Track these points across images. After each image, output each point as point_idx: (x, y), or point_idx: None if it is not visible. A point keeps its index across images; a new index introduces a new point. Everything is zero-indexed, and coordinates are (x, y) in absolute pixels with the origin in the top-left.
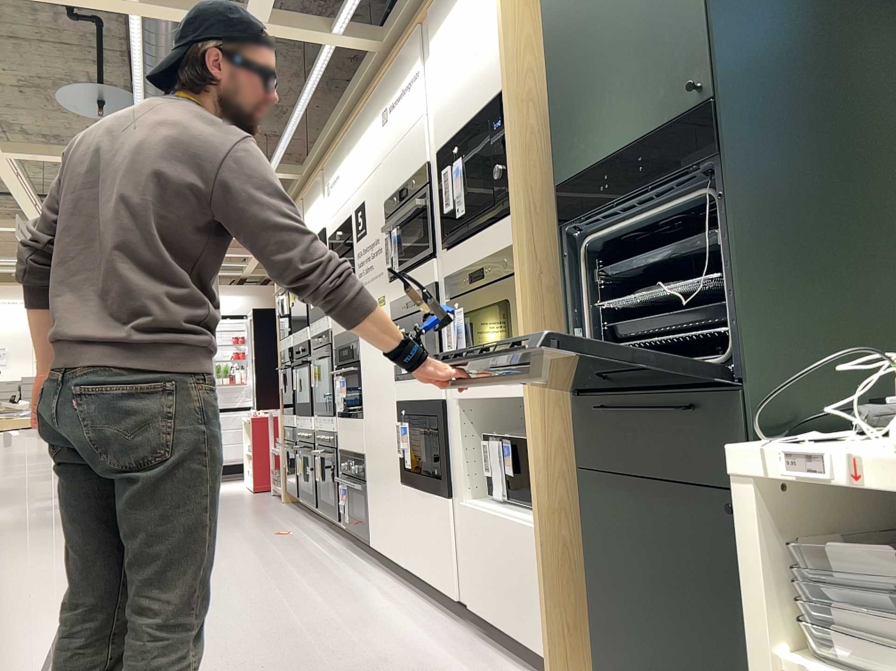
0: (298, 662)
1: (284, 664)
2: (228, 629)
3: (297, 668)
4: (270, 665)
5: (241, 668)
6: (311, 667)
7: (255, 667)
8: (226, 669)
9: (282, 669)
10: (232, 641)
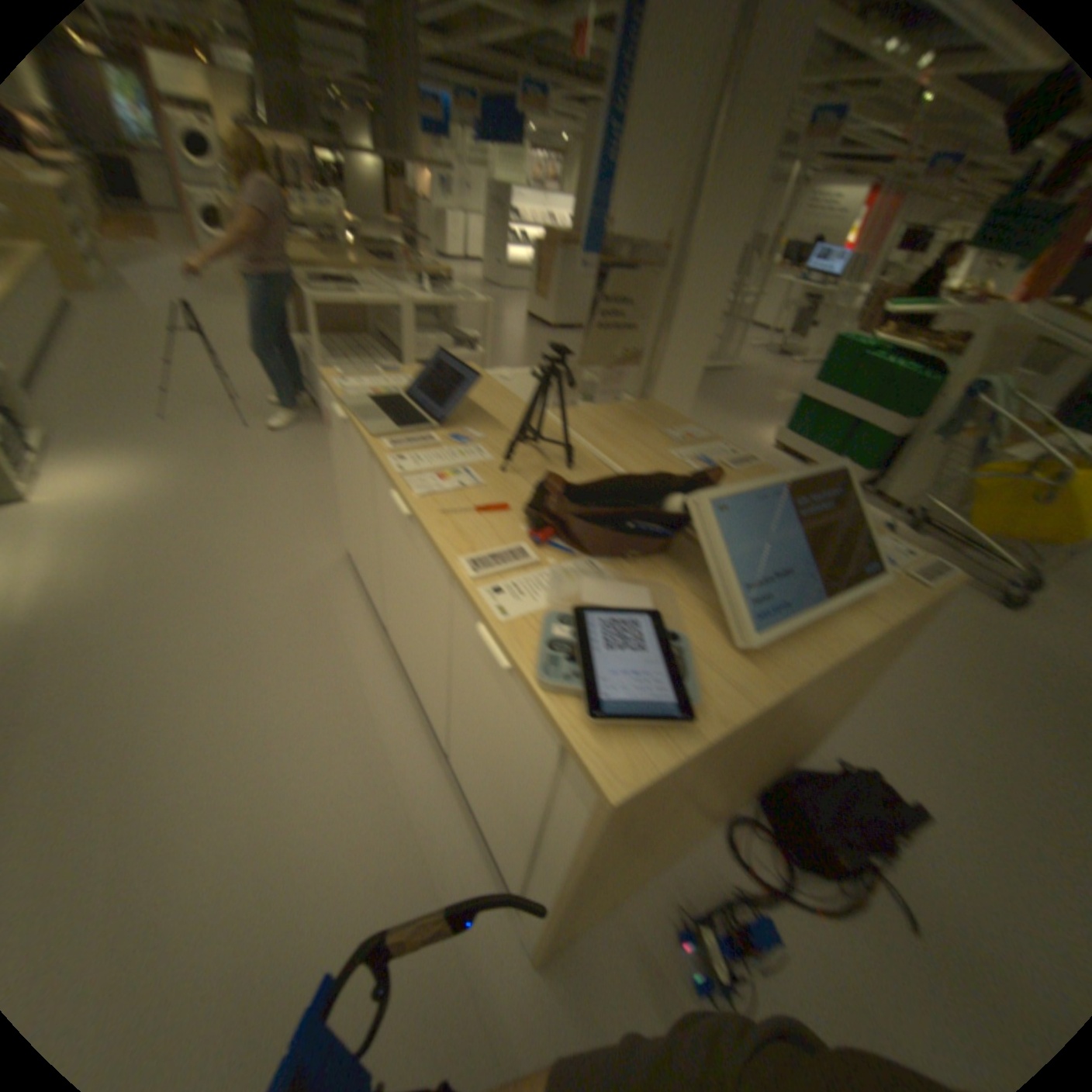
0: (143, 746)
1: (162, 744)
2: (228, 882)
3: (150, 732)
4: (180, 741)
5: (215, 737)
6: (132, 734)
7: (197, 739)
8: (232, 735)
9: (167, 730)
10: (223, 827)
